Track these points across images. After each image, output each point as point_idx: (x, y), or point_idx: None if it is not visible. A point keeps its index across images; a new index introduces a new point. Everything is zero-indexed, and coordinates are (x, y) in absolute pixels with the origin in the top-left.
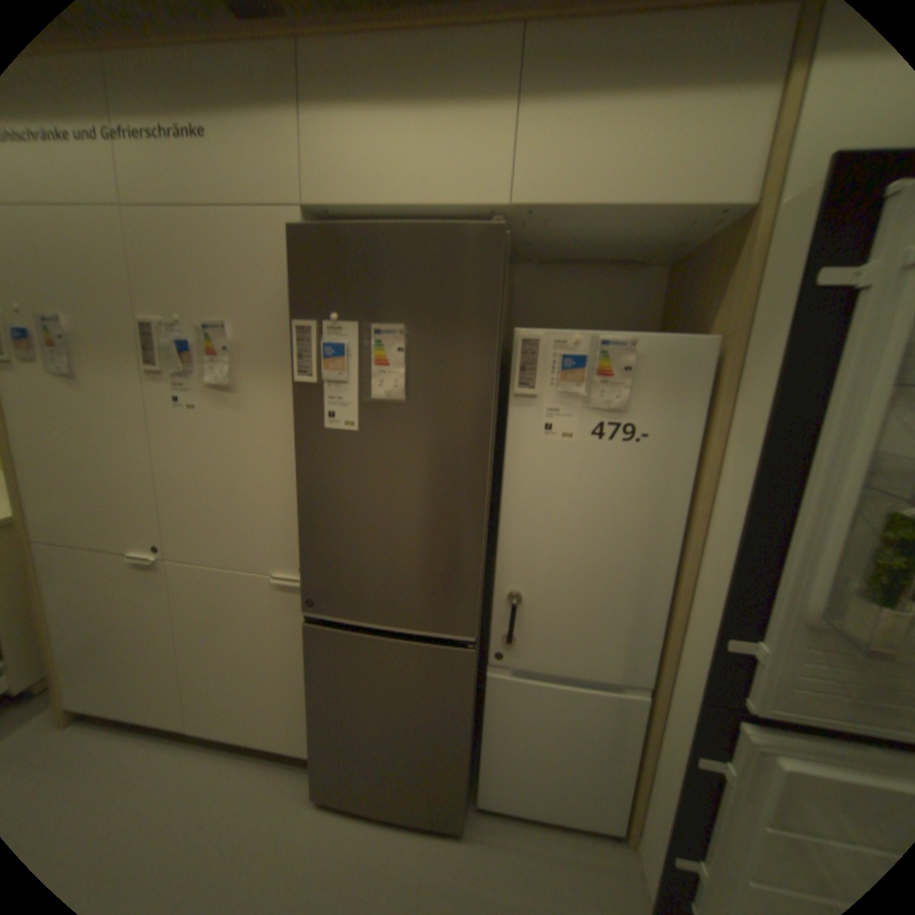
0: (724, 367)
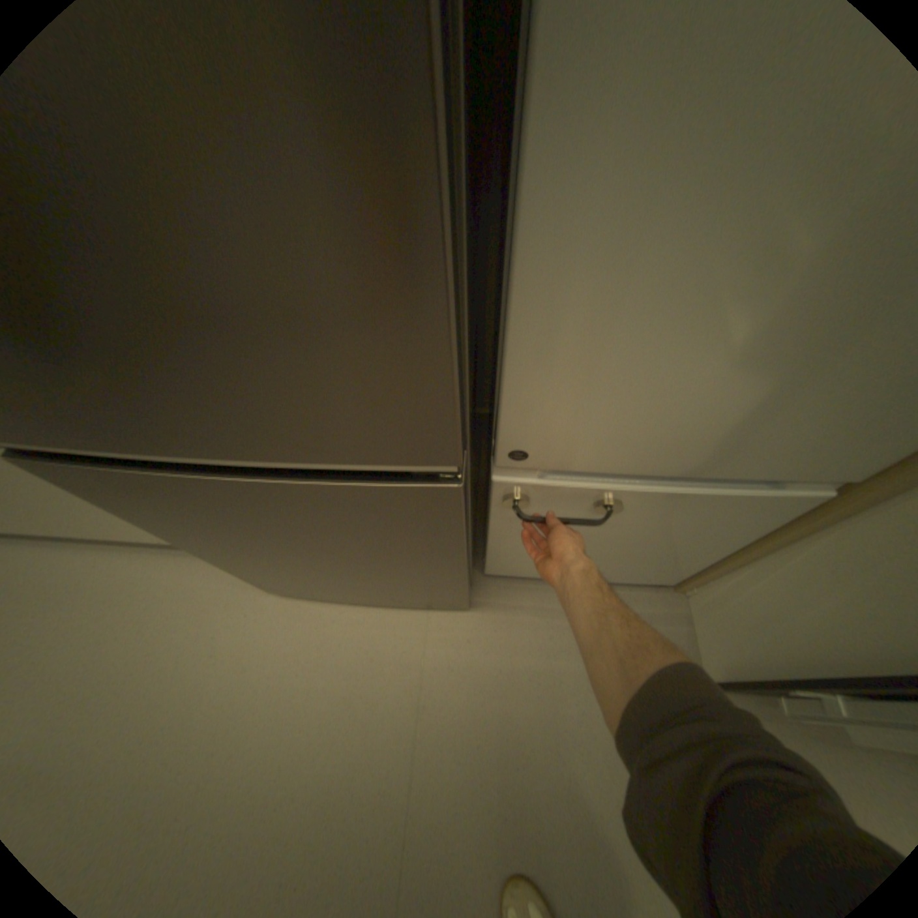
0: None
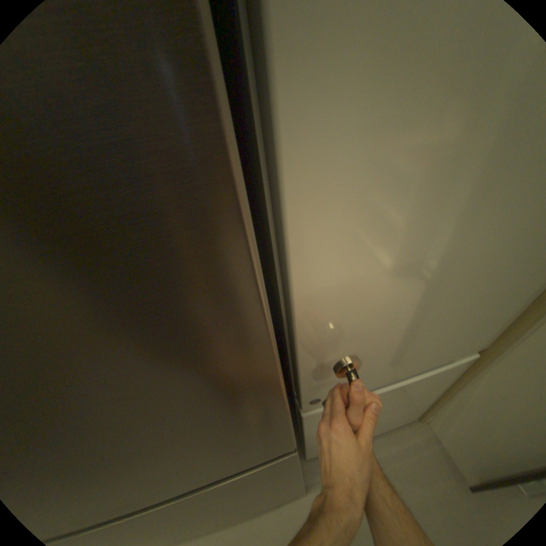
0: None
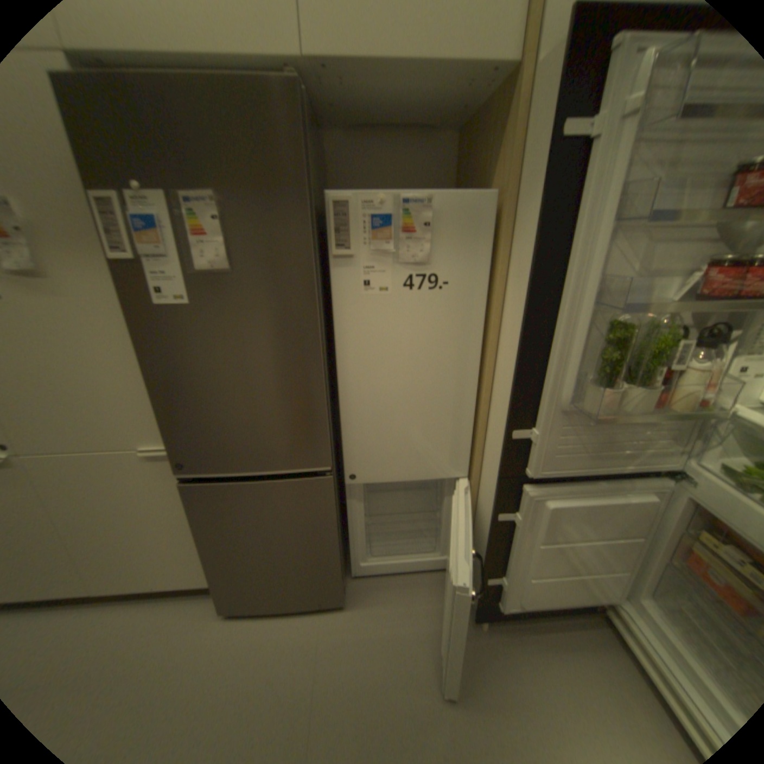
0: (501, 217)
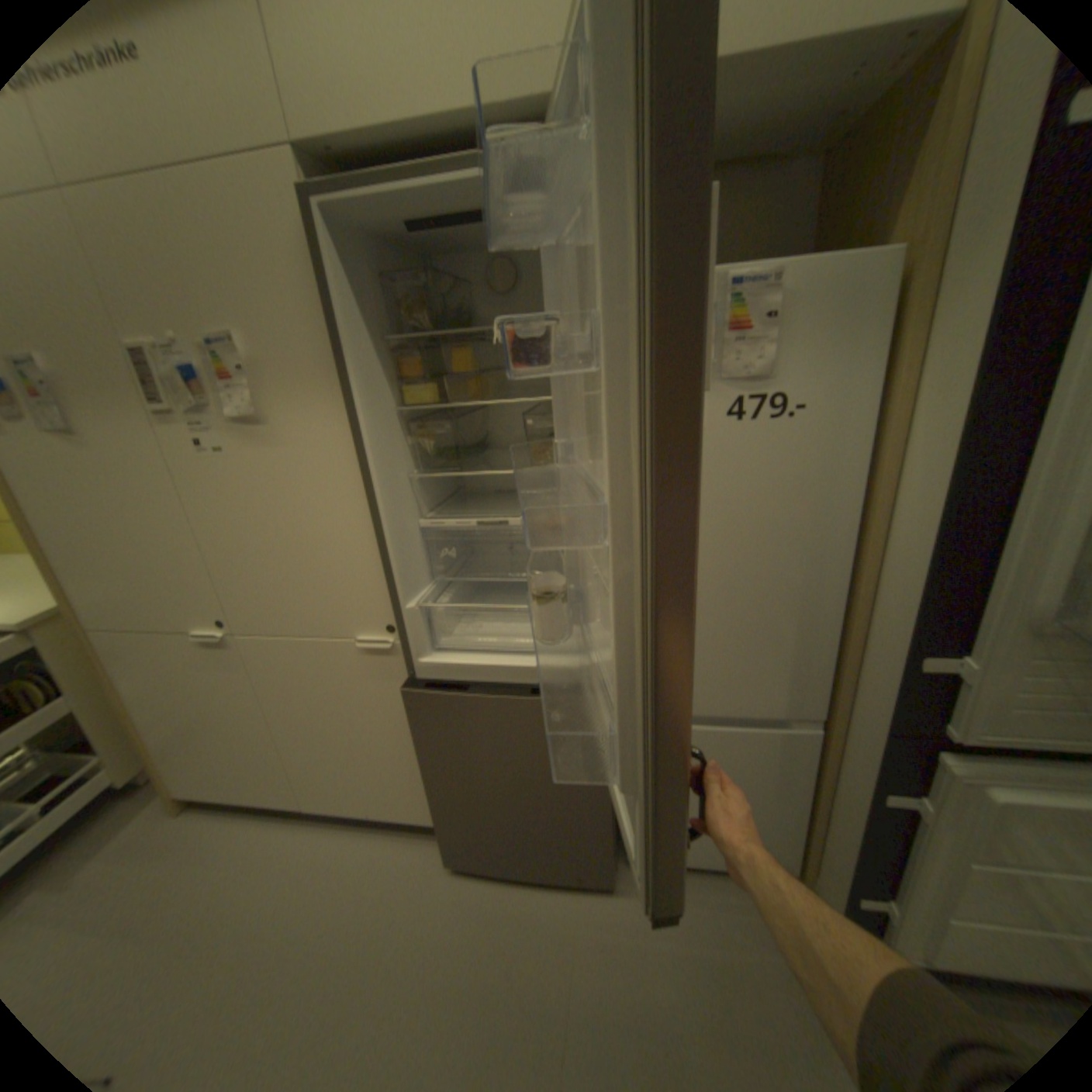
0: (909, 290)
